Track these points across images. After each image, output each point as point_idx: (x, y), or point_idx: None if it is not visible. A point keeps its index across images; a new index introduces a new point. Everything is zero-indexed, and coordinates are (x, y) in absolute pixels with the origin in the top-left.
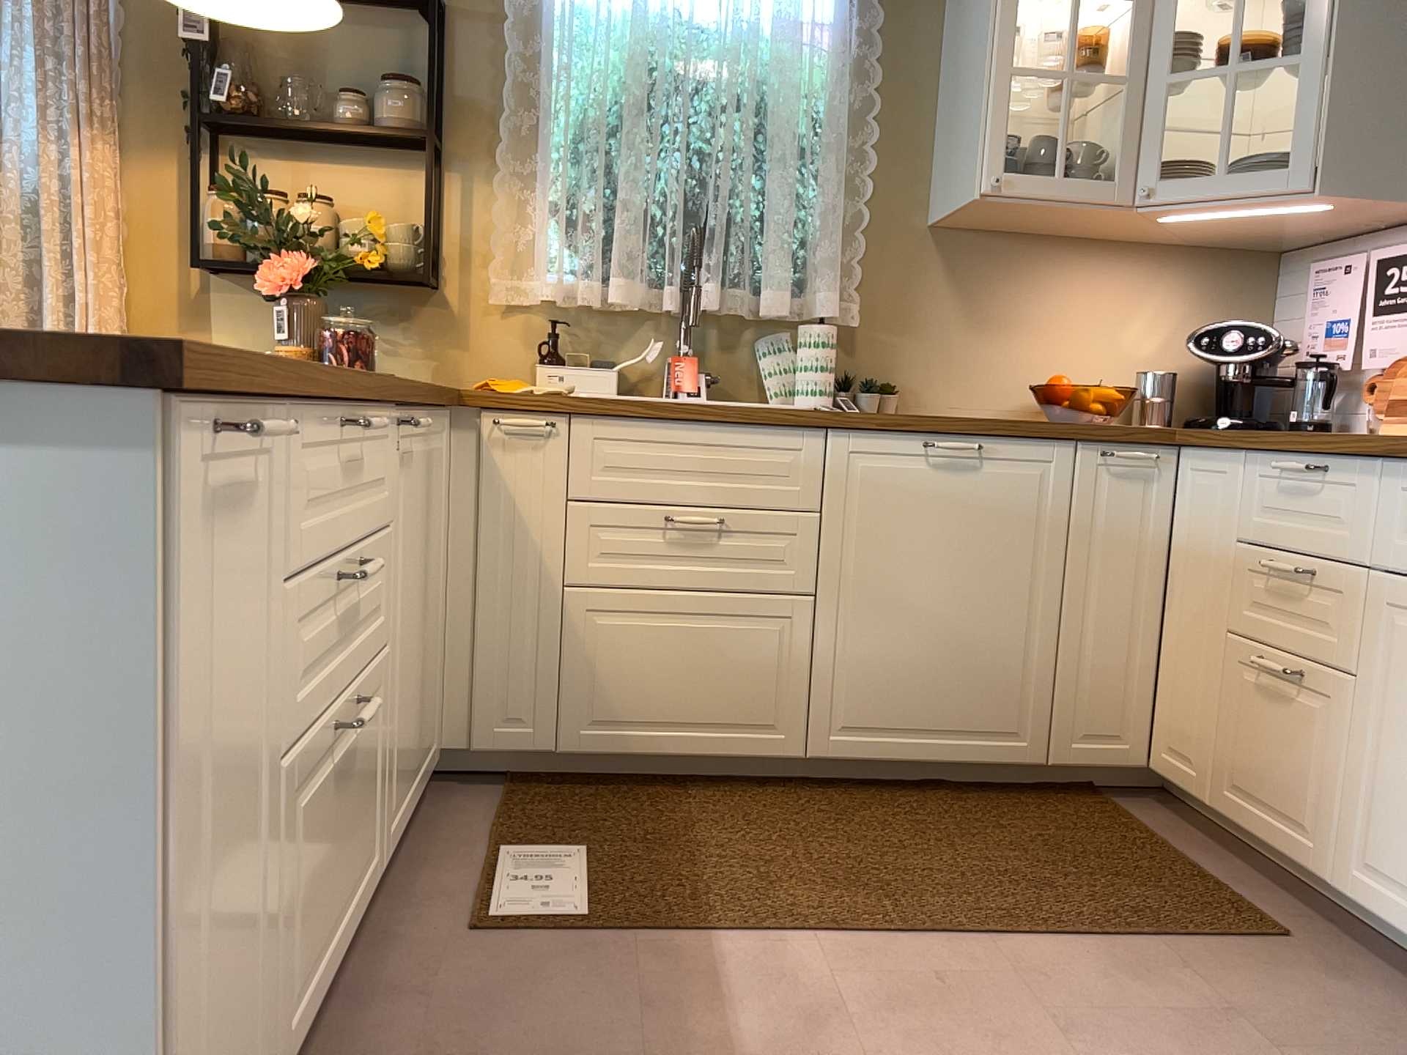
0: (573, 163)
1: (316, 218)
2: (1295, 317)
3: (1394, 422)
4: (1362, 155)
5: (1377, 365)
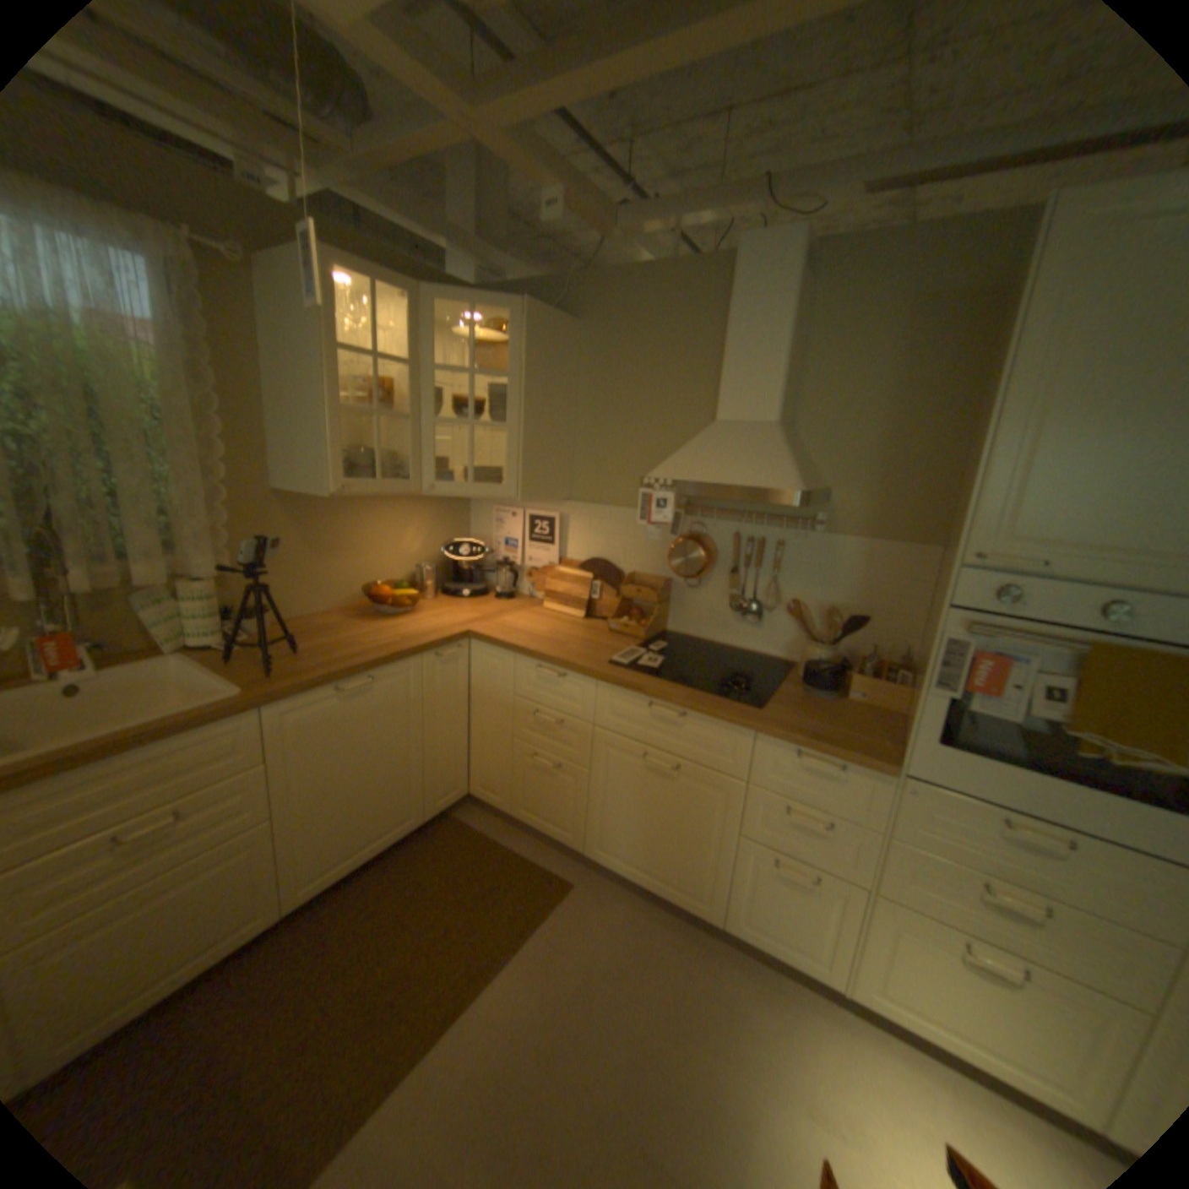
0: None
1: None
2: (480, 527)
3: (548, 602)
4: (533, 481)
5: (530, 565)
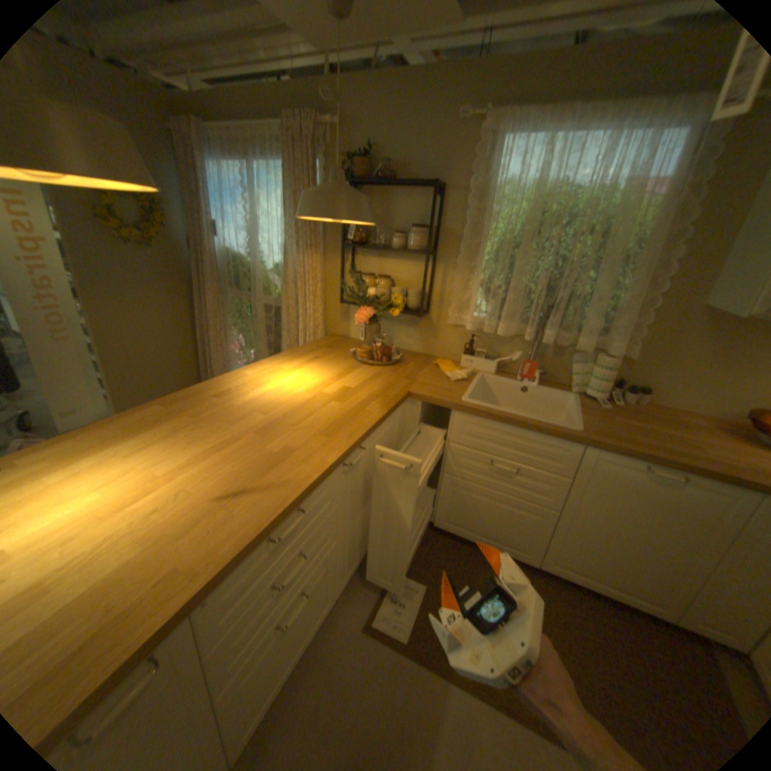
0: (493, 261)
1: (375, 293)
2: None
3: None
4: None
5: None
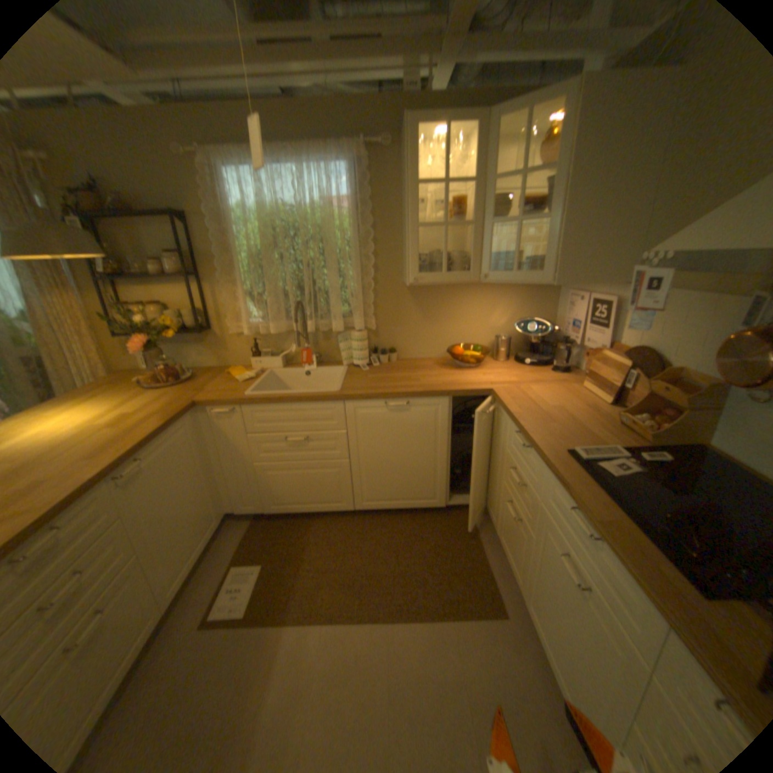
0: (249, 272)
1: (142, 318)
2: (564, 308)
3: (588, 381)
4: (578, 264)
5: (589, 345)
